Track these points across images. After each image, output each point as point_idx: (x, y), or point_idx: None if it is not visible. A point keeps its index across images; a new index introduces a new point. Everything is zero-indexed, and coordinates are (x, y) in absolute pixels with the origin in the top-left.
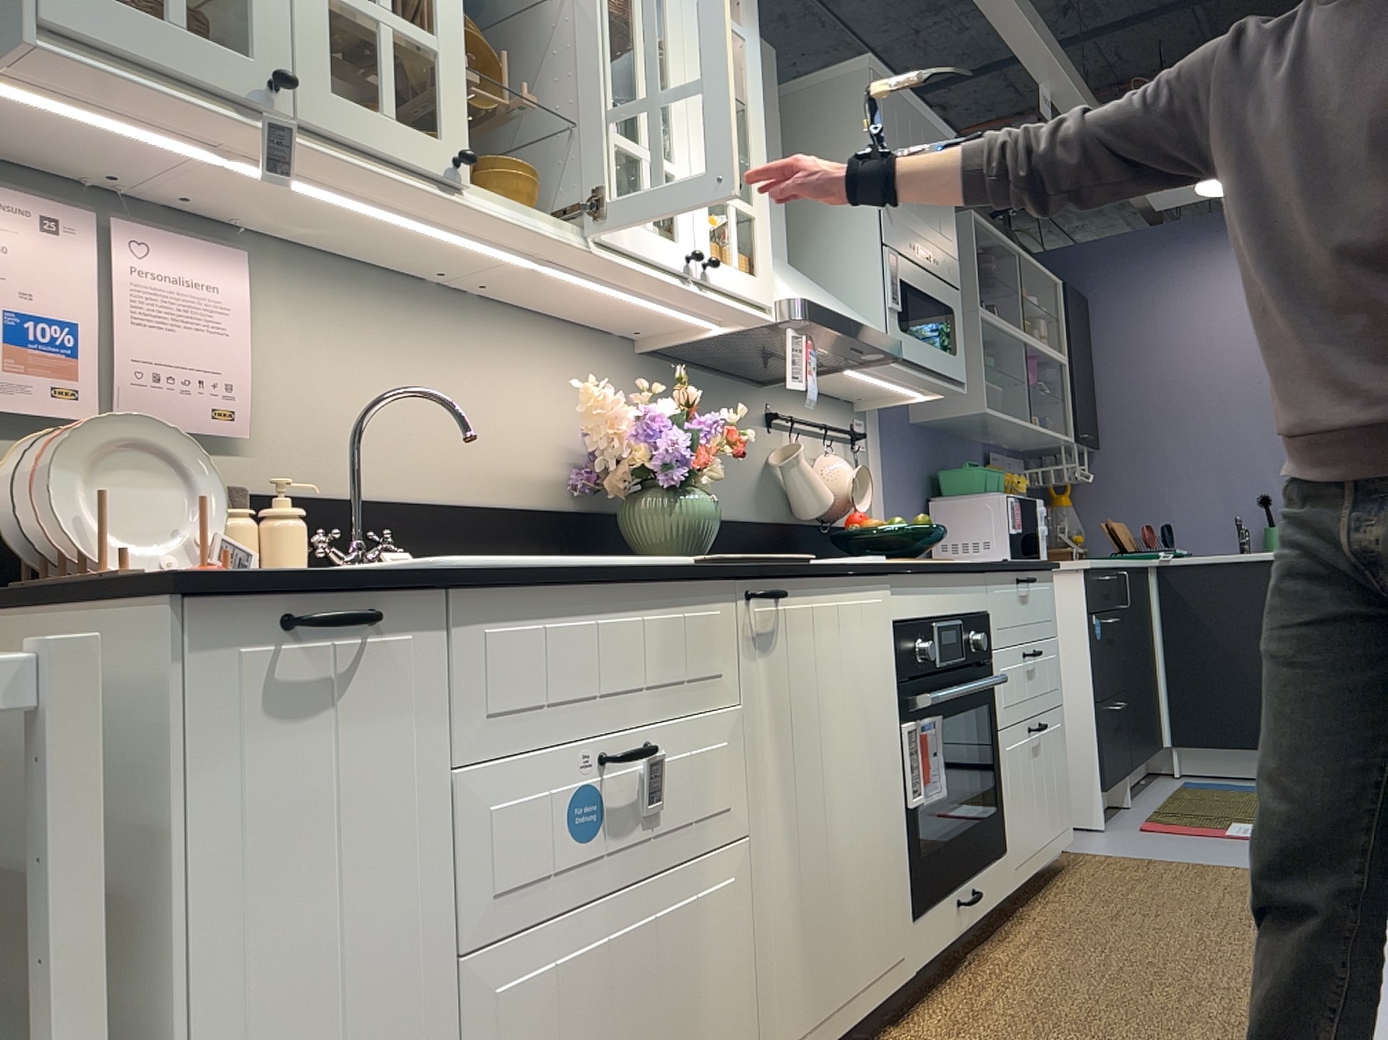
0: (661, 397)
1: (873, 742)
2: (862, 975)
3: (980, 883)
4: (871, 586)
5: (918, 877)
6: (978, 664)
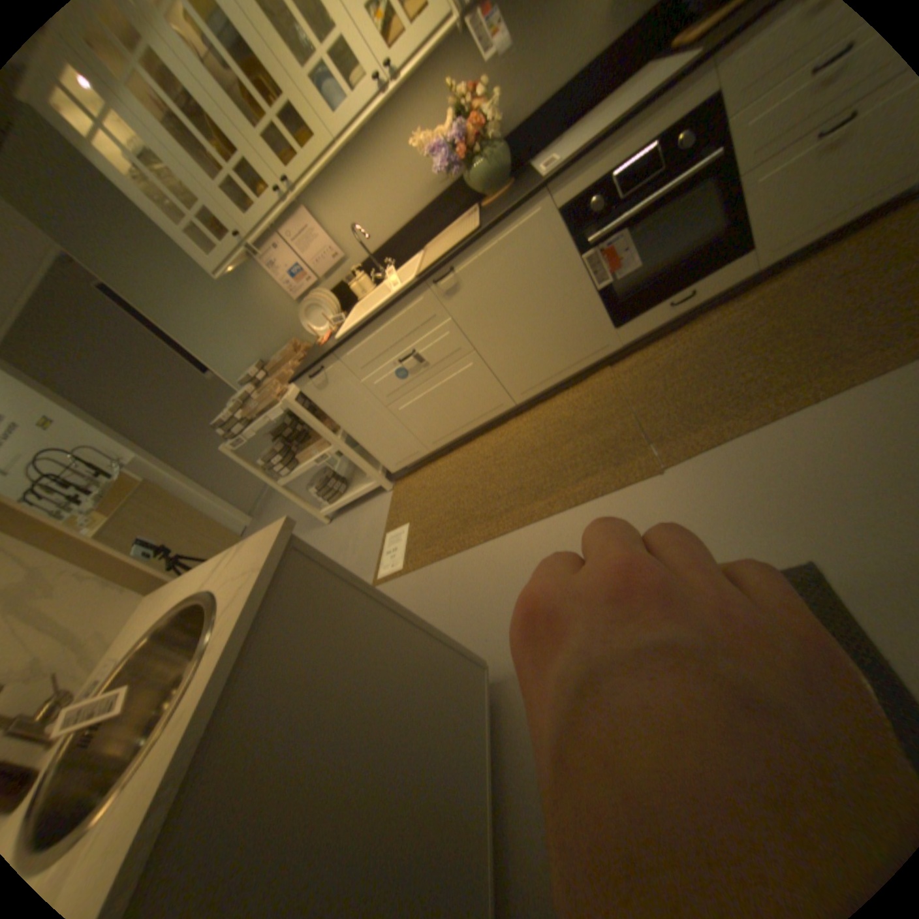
0: (450, 105)
1: (553, 279)
2: (571, 360)
3: (705, 283)
4: (525, 209)
5: (618, 311)
6: (698, 148)
